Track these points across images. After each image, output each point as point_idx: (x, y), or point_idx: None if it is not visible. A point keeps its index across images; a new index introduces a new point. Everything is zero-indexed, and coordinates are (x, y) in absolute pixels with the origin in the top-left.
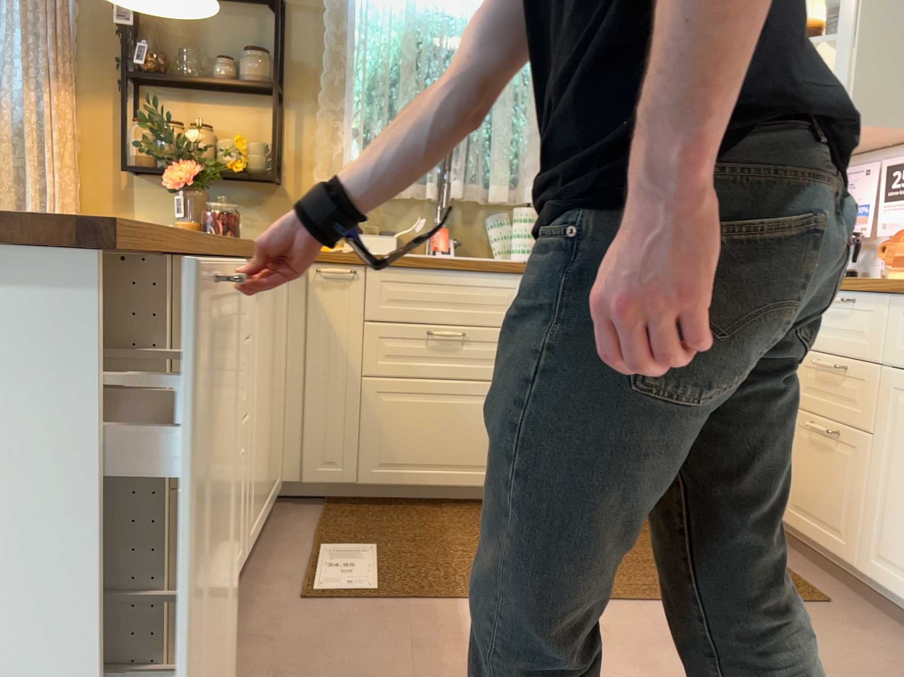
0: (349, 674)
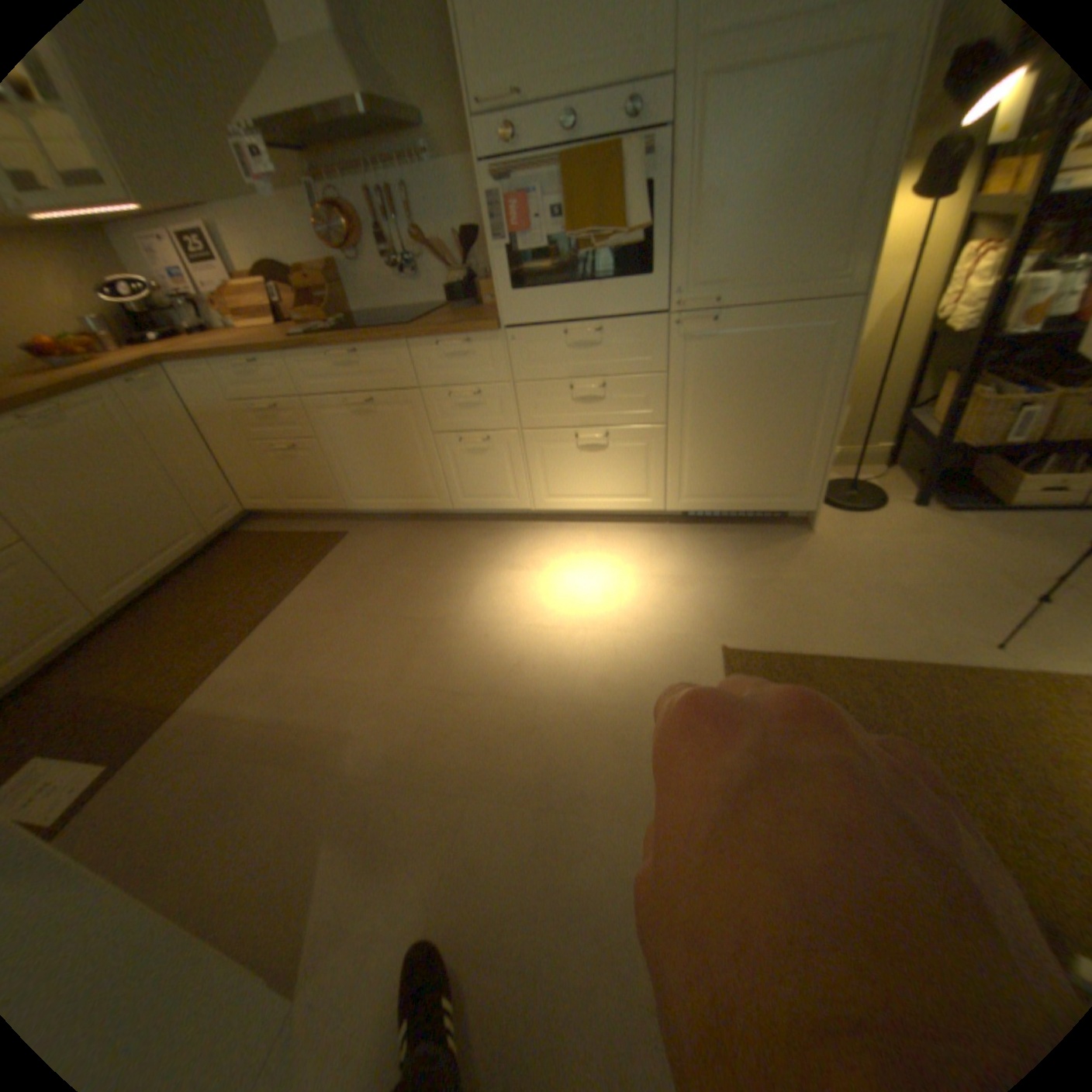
0: (187, 802)
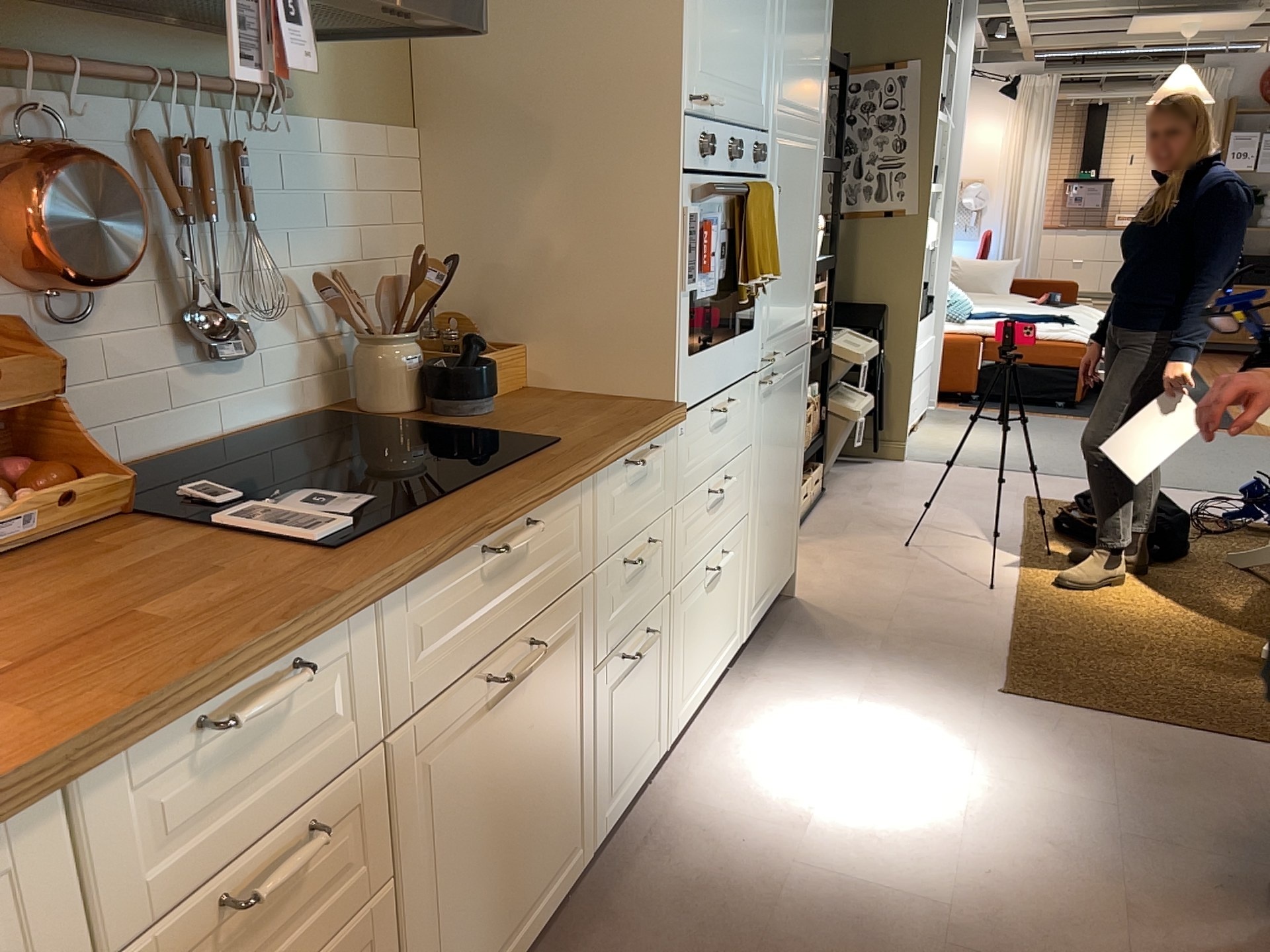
0: None
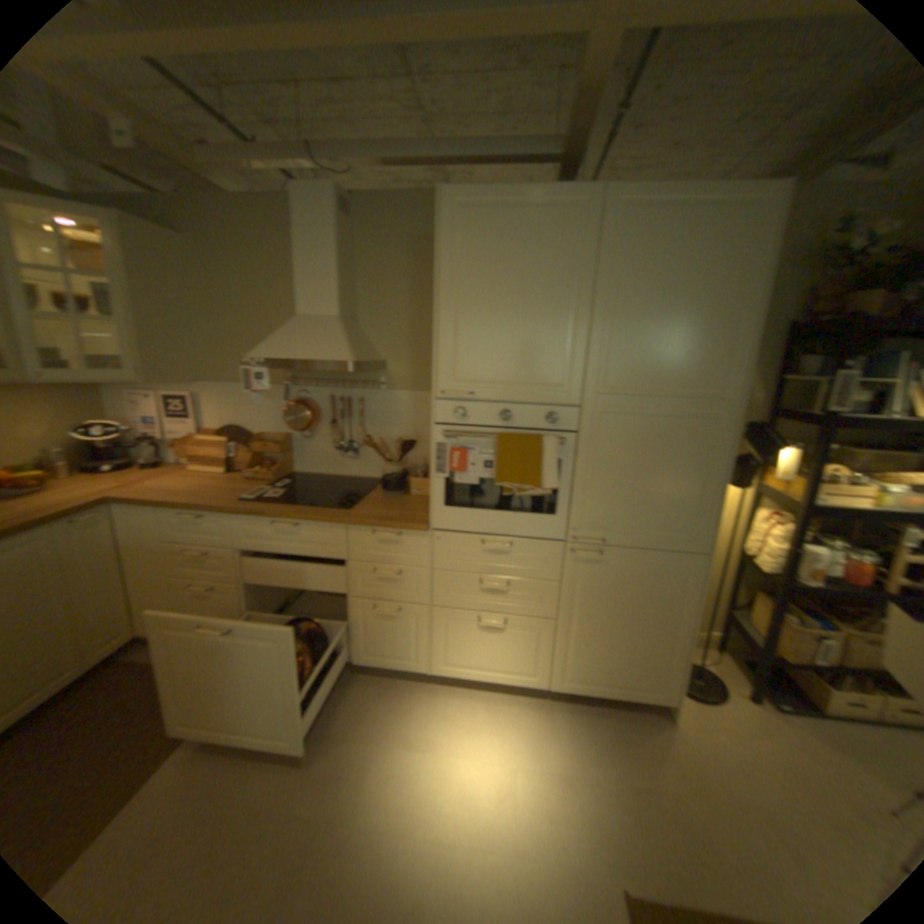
0: None
